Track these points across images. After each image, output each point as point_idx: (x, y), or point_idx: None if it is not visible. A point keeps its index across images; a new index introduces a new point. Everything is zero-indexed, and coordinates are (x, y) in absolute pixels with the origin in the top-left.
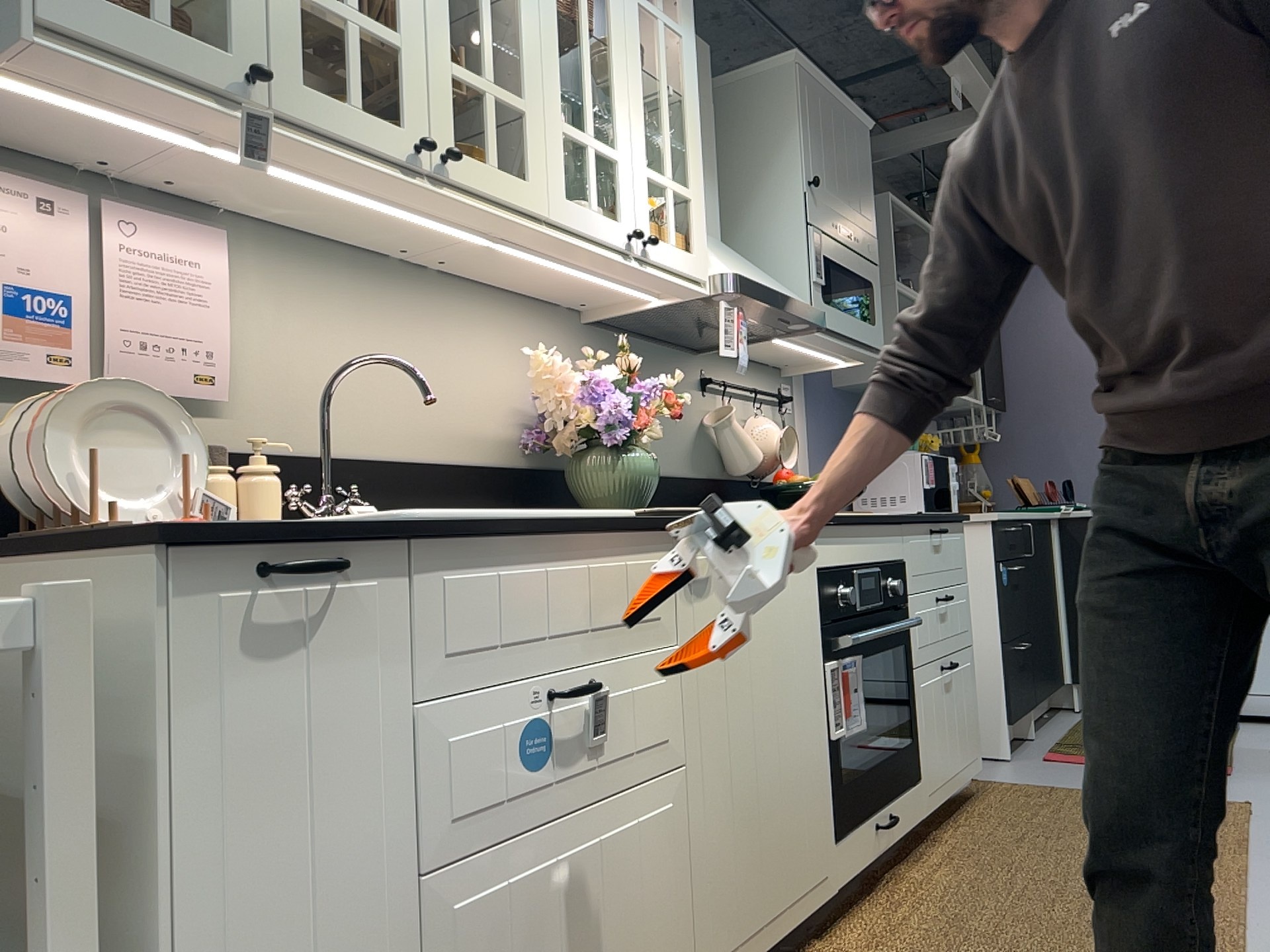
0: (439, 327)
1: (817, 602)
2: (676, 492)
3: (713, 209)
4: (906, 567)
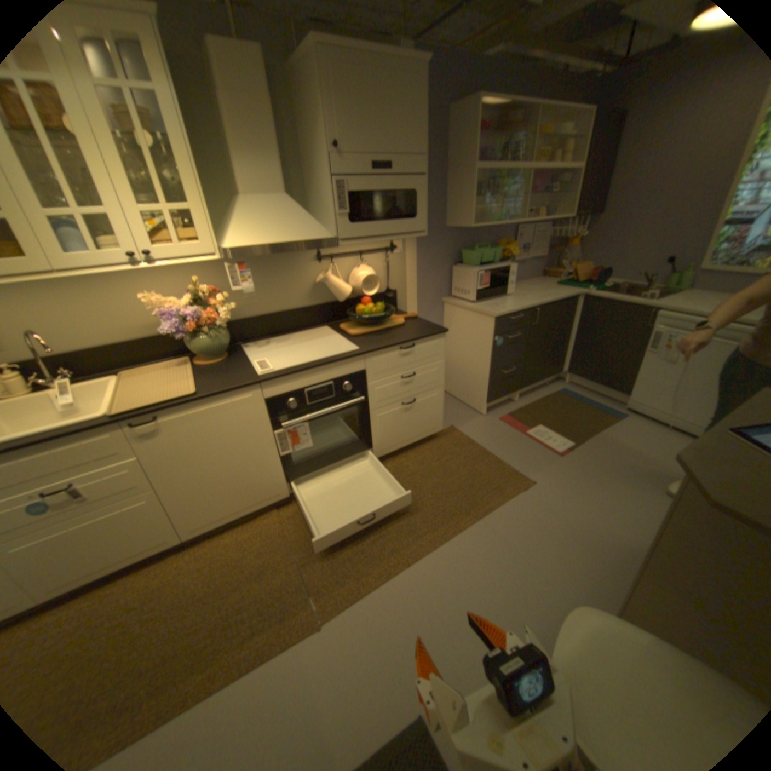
0: (108, 285)
1: (267, 411)
2: (294, 317)
3: (271, 176)
4: (366, 373)
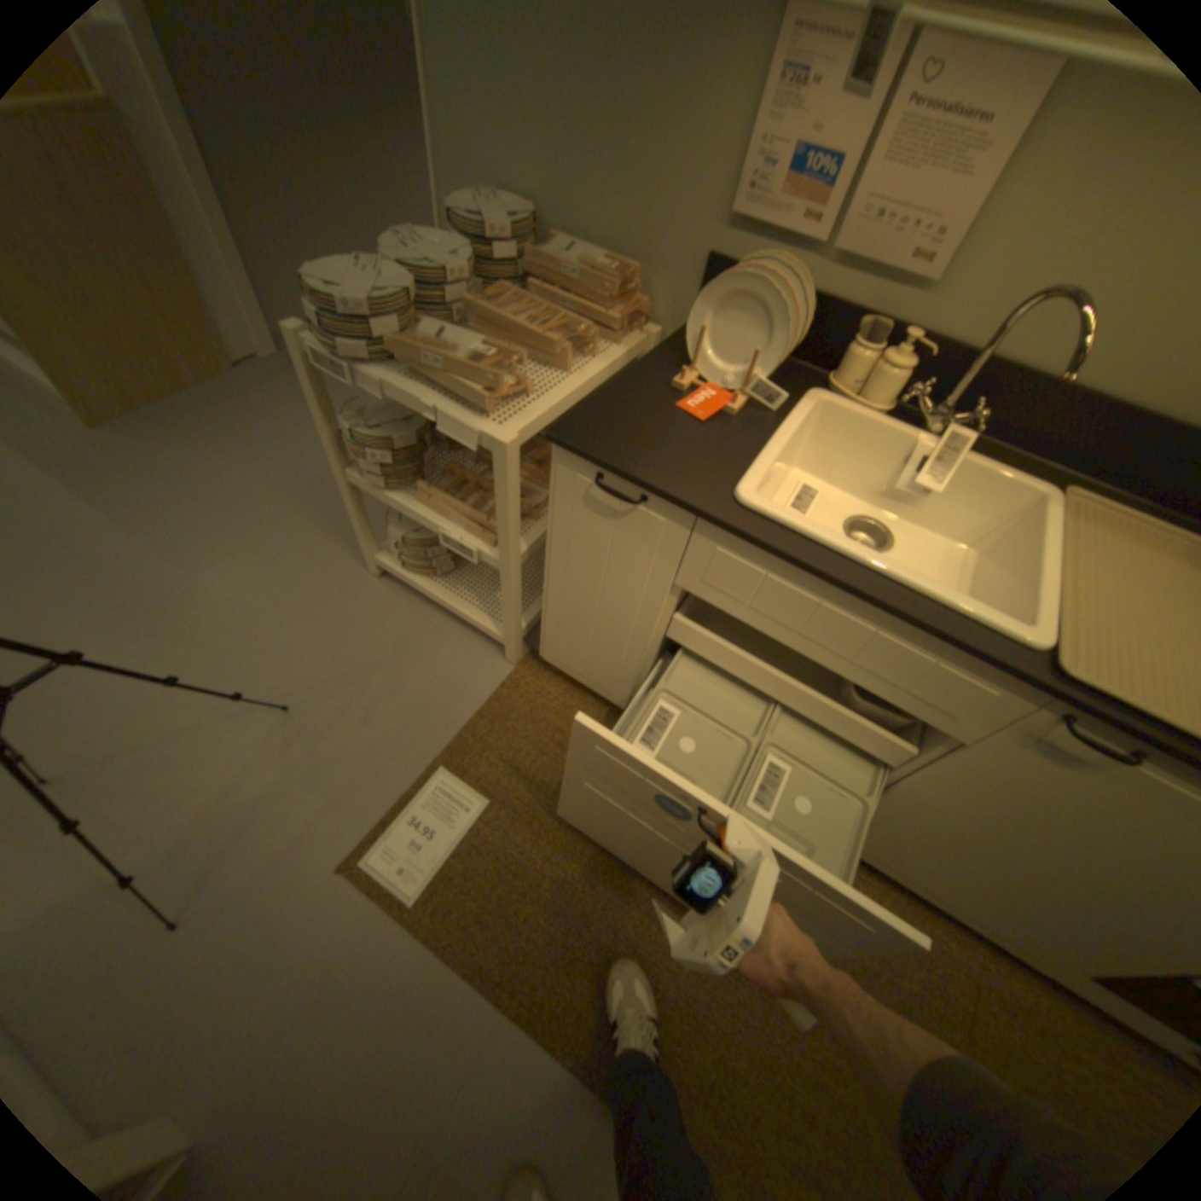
0: None
1: None
2: None
3: None
4: None
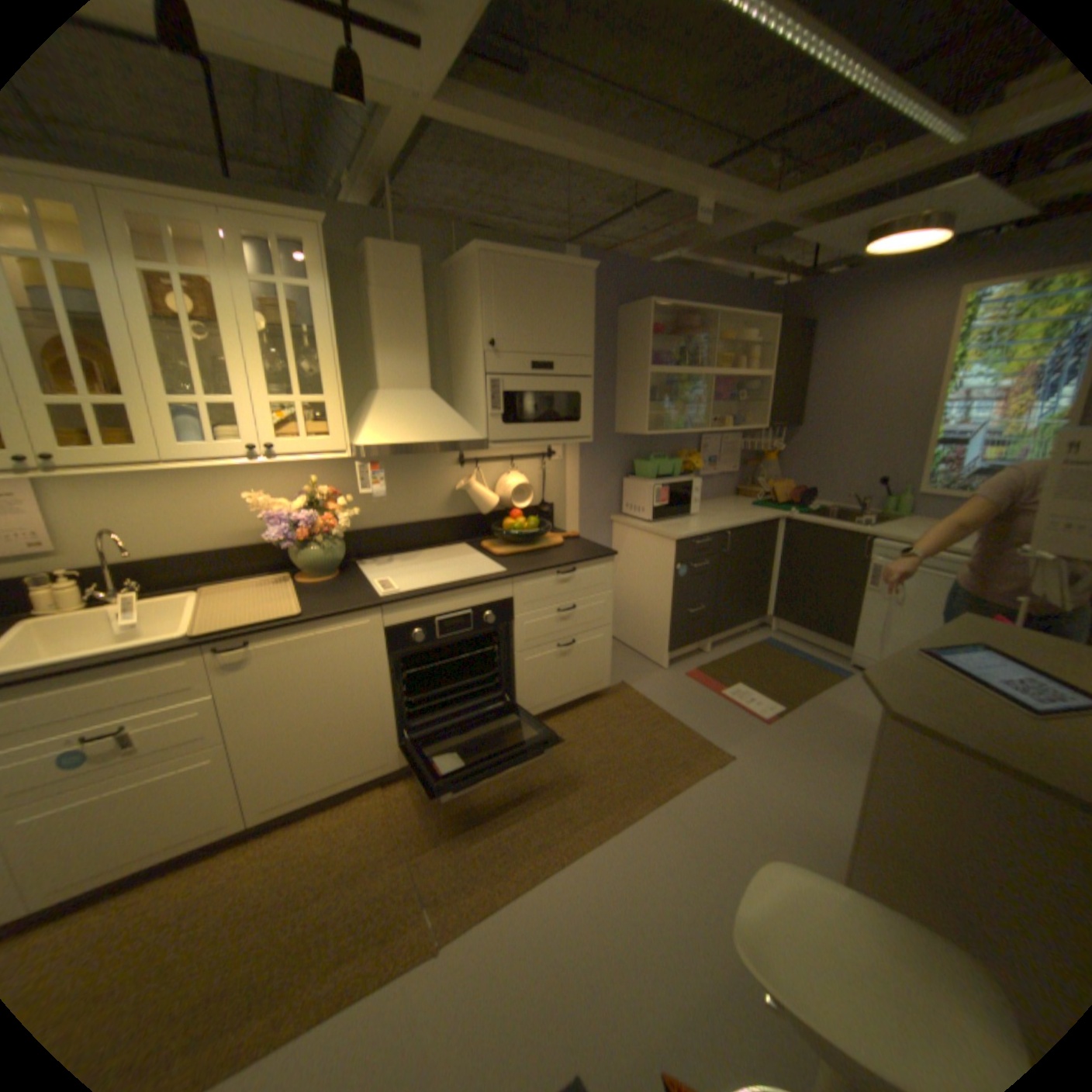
0: (207, 481)
1: (386, 643)
2: (426, 530)
3: (417, 370)
4: (514, 601)
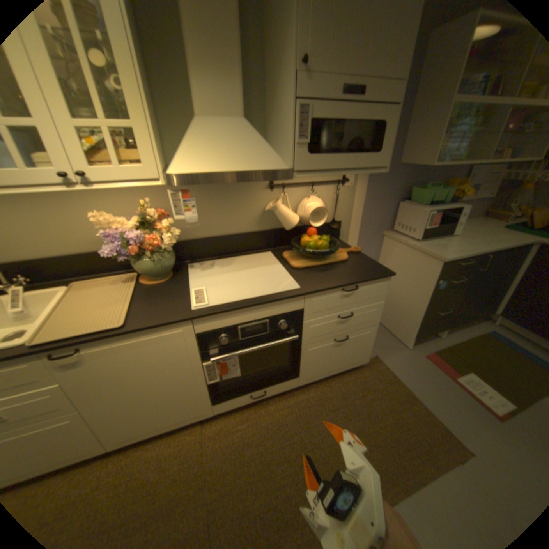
0: (66, 200)
1: (198, 343)
2: (241, 240)
3: (230, 96)
4: (304, 311)
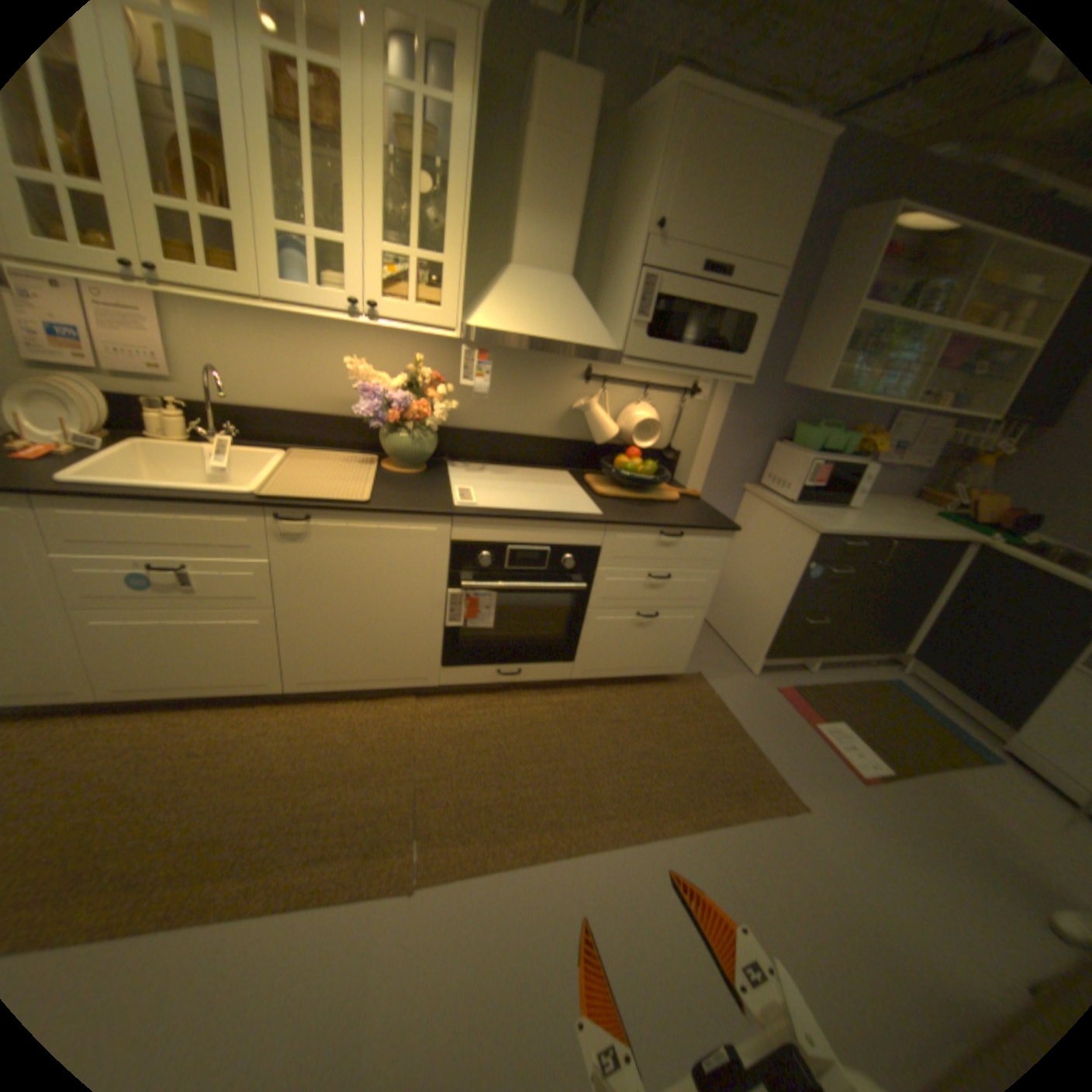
0: (316, 337)
1: (450, 557)
2: (528, 445)
3: (560, 248)
4: (600, 550)
